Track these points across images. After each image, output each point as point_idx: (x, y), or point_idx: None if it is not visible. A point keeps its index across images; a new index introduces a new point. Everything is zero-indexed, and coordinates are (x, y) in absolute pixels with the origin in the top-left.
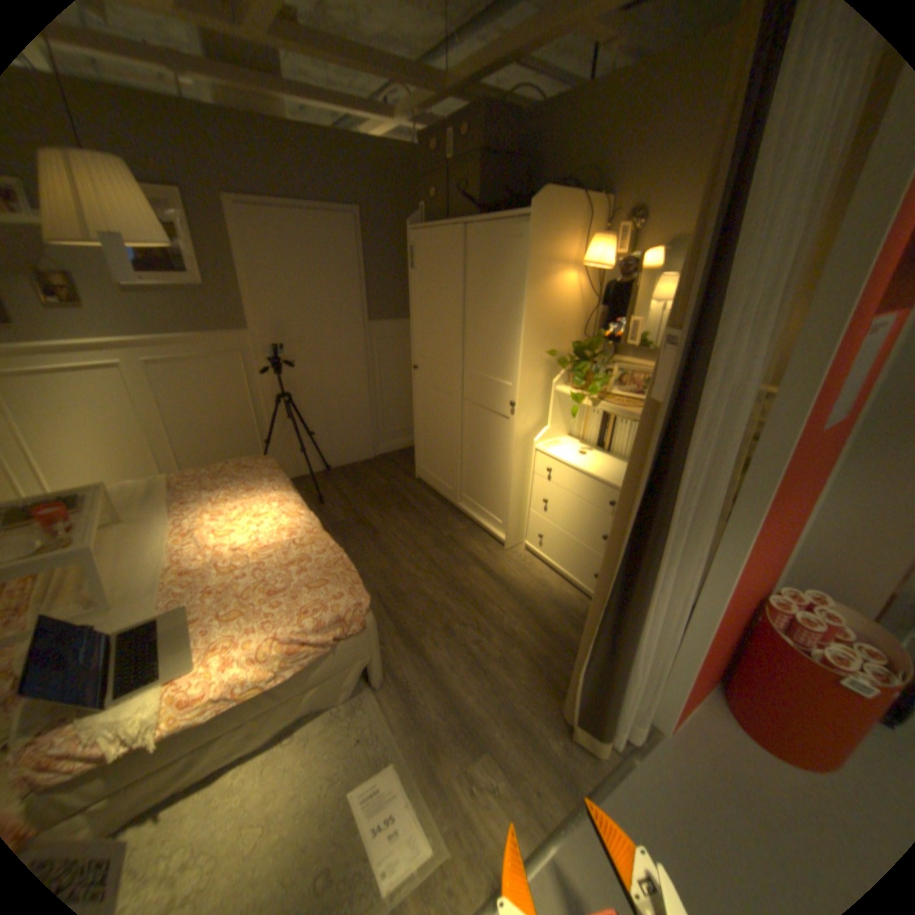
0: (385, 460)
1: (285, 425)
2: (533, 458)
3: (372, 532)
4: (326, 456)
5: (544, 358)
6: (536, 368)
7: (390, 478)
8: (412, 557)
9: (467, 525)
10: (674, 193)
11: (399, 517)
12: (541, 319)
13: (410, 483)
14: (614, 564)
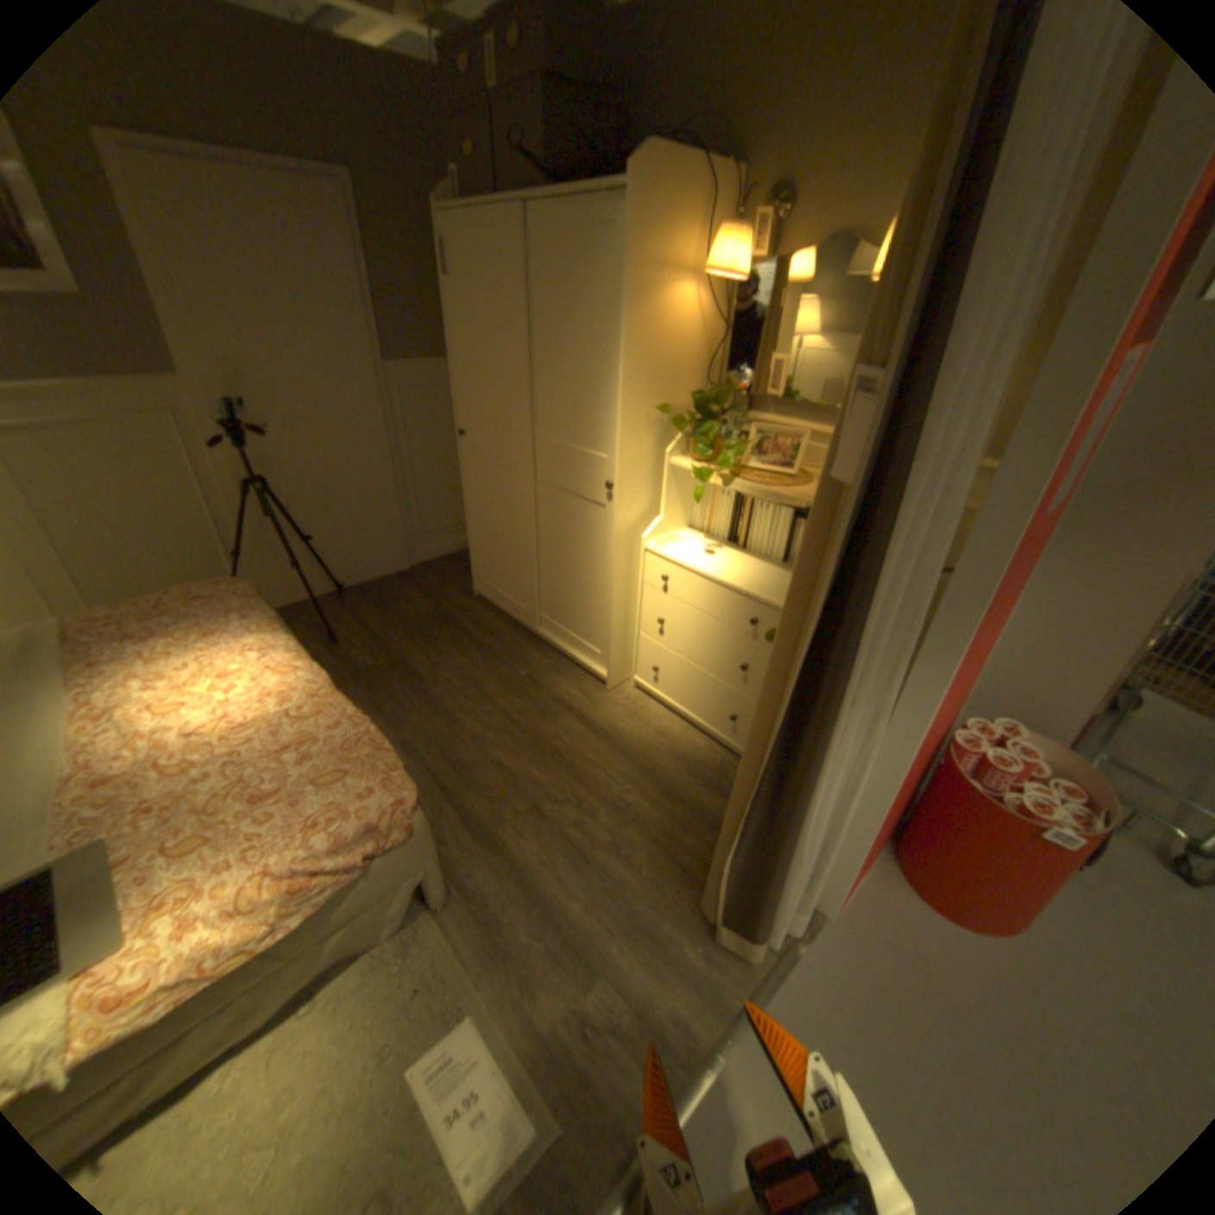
0: (426, 571)
1: (262, 528)
2: (641, 562)
3: (414, 680)
4: (336, 570)
5: (653, 416)
6: (642, 432)
7: (436, 597)
8: (477, 712)
9: (553, 659)
10: (833, 163)
11: (453, 654)
12: (647, 357)
13: (466, 603)
14: (773, 719)
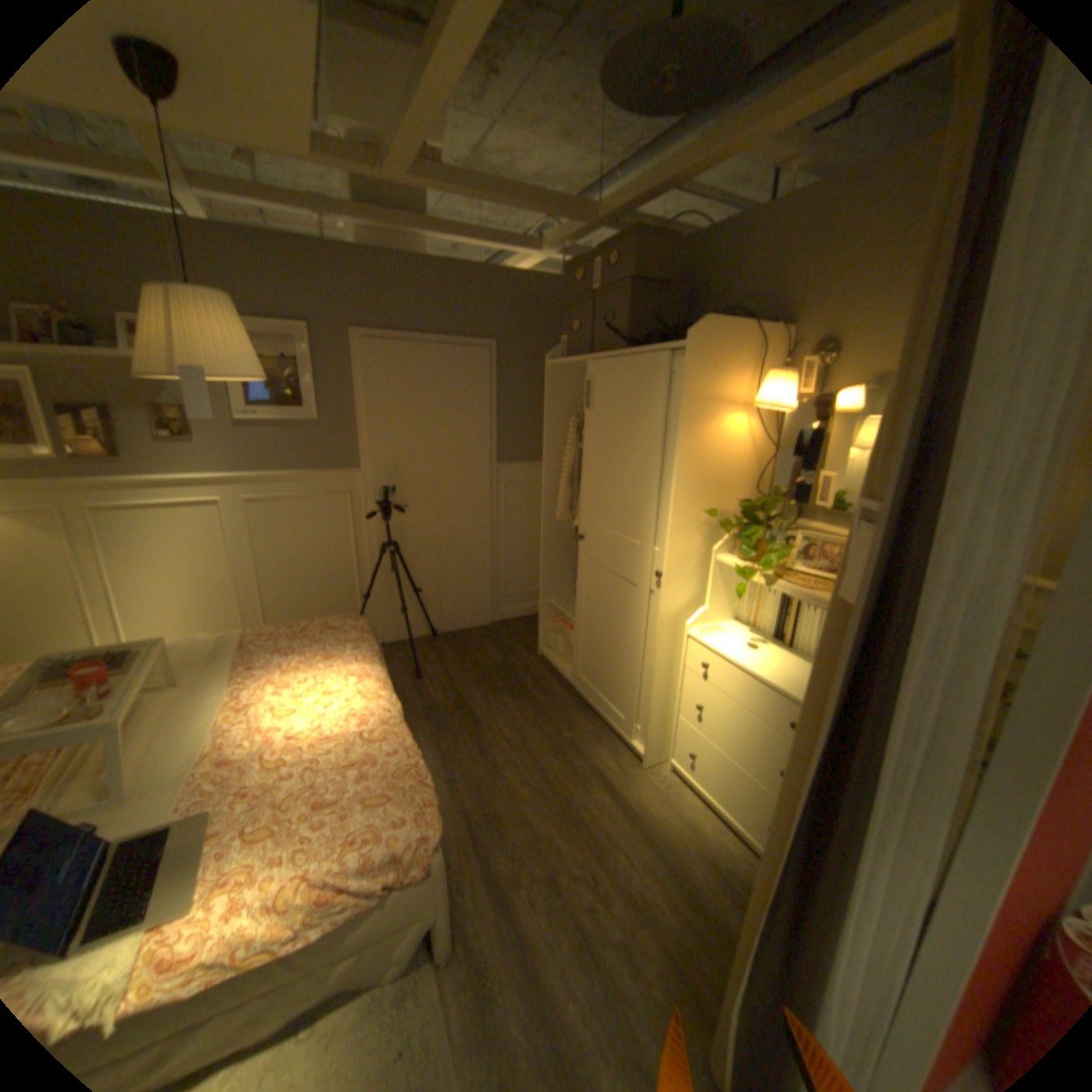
0: (502, 627)
1: (388, 578)
2: (685, 646)
3: (471, 723)
4: (433, 617)
5: (701, 517)
6: (690, 530)
7: (505, 651)
8: (517, 764)
9: (595, 726)
10: (874, 321)
11: (508, 705)
12: (698, 470)
13: (529, 660)
14: (787, 841)
